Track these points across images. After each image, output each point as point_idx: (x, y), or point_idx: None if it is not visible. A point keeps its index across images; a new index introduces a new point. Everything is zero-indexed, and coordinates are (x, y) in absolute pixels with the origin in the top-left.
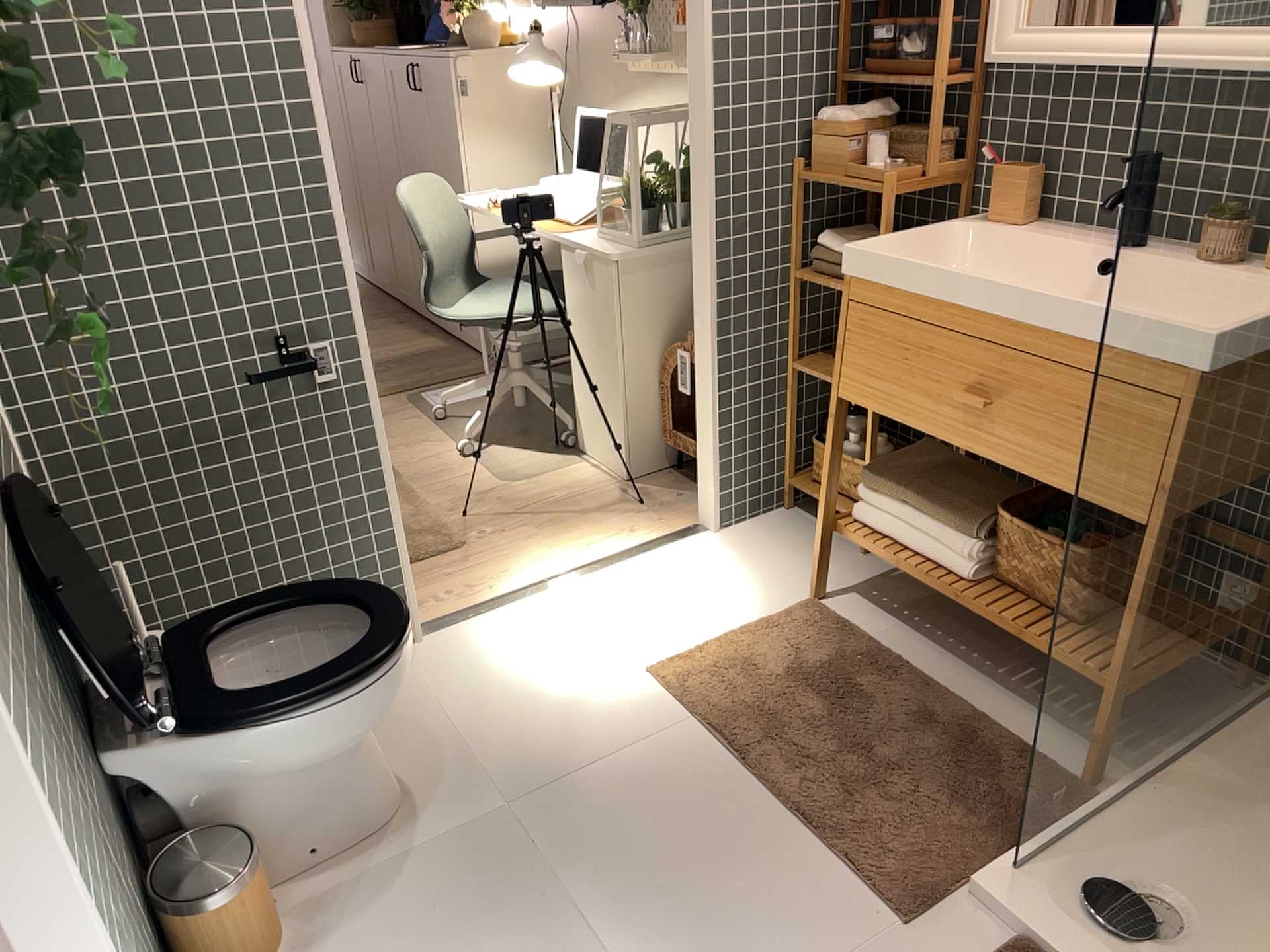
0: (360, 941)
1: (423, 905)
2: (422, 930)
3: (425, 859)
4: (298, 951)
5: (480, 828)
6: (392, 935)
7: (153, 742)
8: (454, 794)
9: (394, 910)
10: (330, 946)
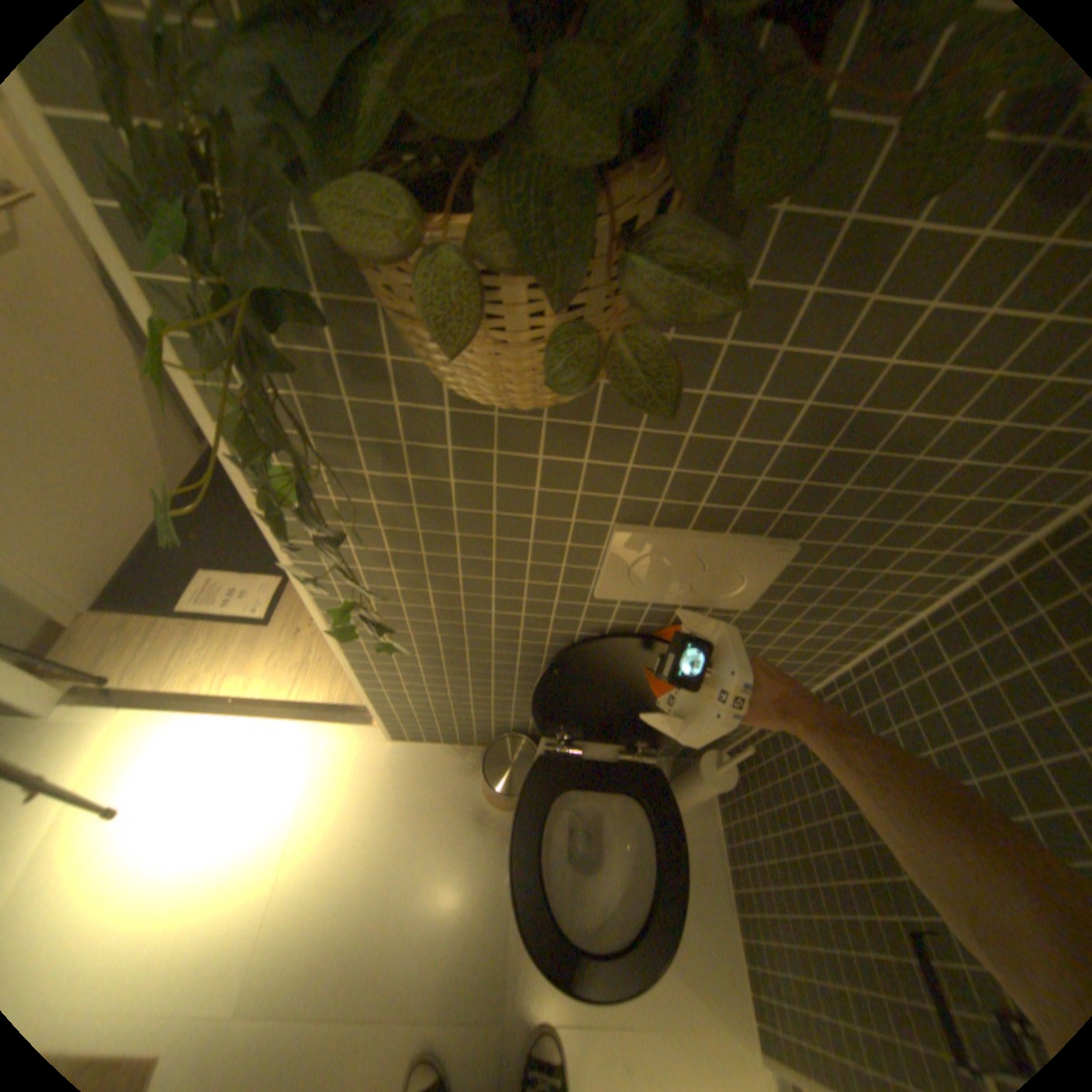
0: (463, 856)
1: (460, 908)
2: (443, 898)
3: (495, 929)
4: (481, 818)
5: (494, 990)
6: (454, 877)
7: (546, 742)
8: (541, 987)
9: (470, 886)
10: (473, 837)
